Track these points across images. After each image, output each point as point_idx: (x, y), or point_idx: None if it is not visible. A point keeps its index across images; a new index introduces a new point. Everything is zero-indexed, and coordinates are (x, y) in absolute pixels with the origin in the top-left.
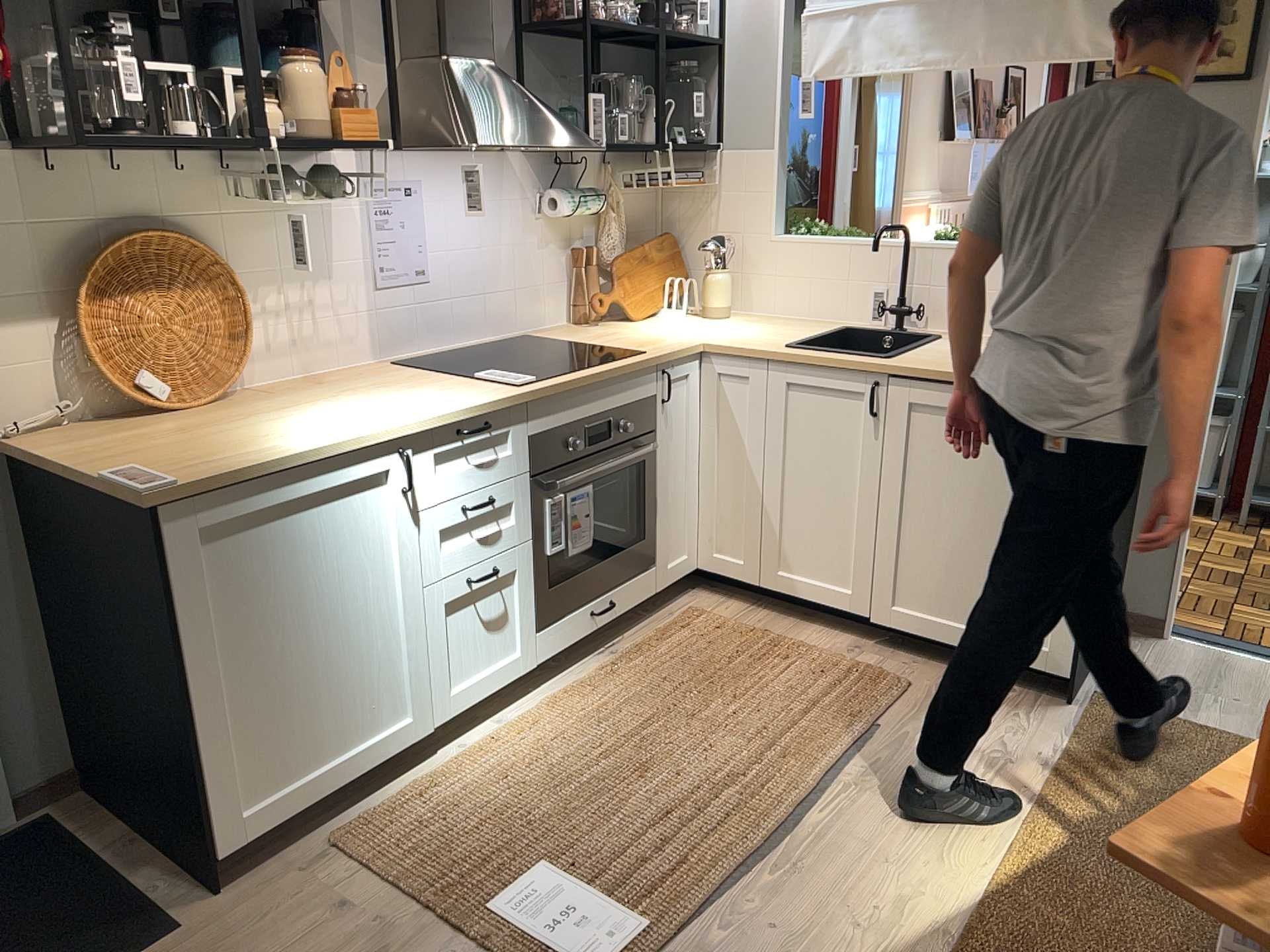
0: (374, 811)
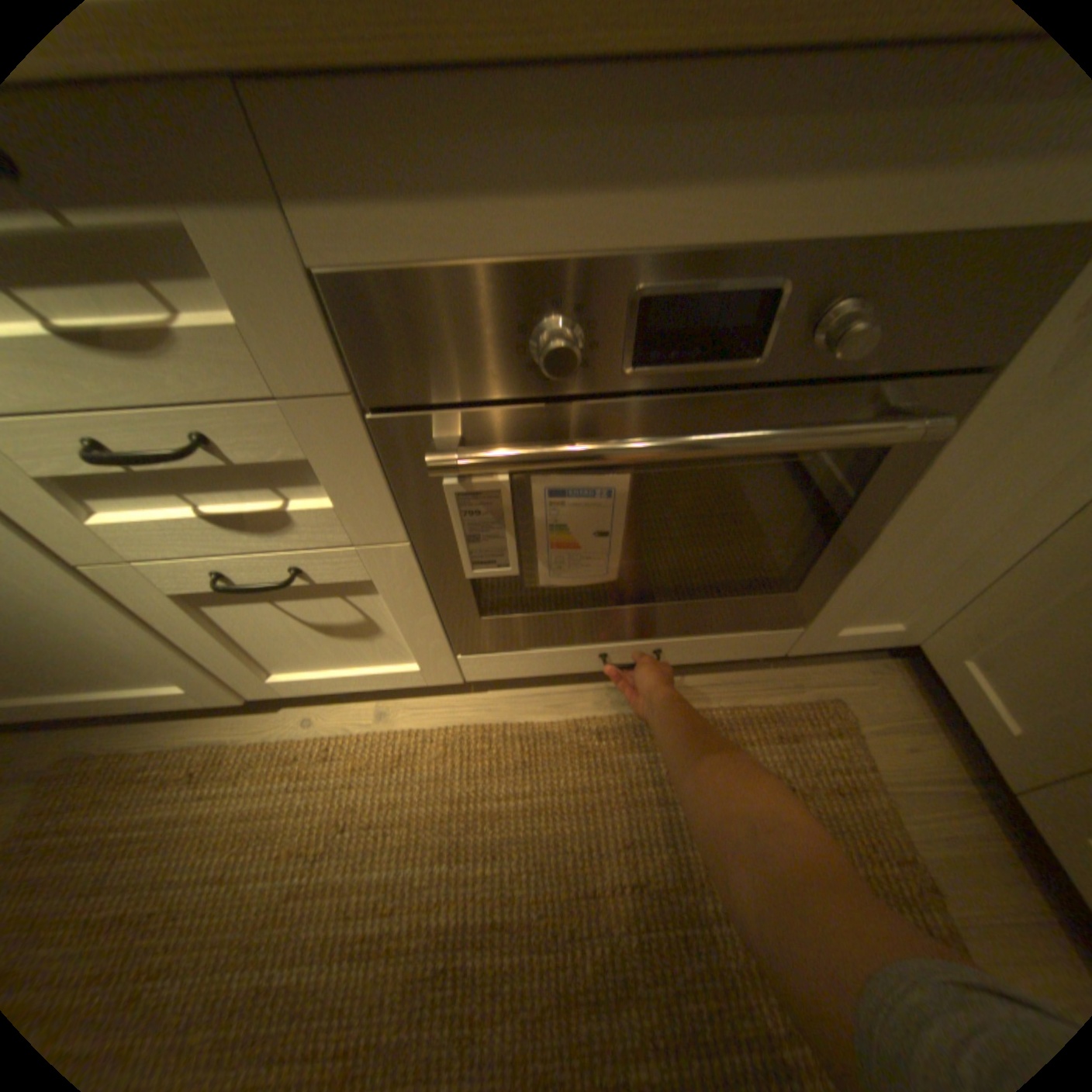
0: (122, 749)
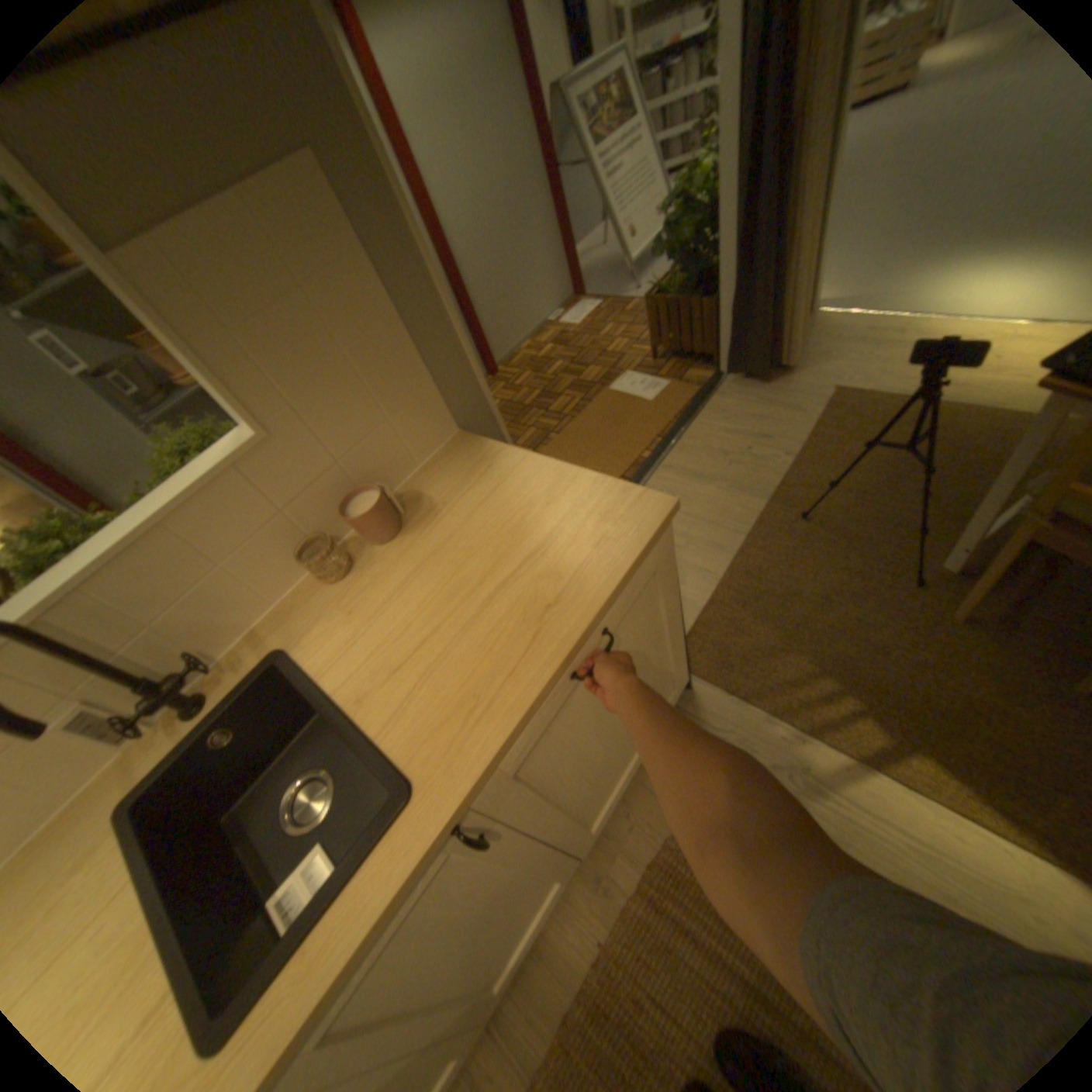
0: None
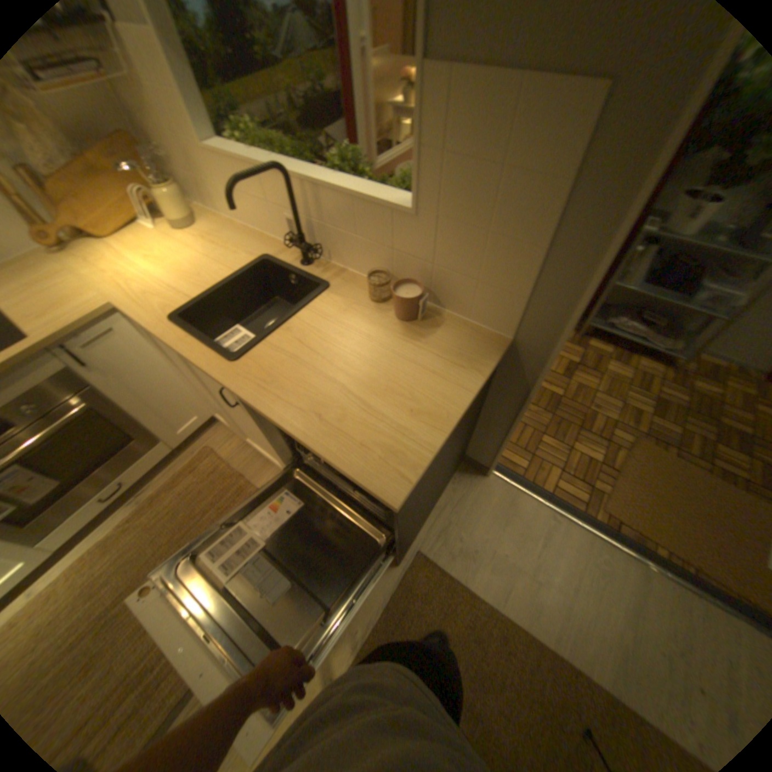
0: None
